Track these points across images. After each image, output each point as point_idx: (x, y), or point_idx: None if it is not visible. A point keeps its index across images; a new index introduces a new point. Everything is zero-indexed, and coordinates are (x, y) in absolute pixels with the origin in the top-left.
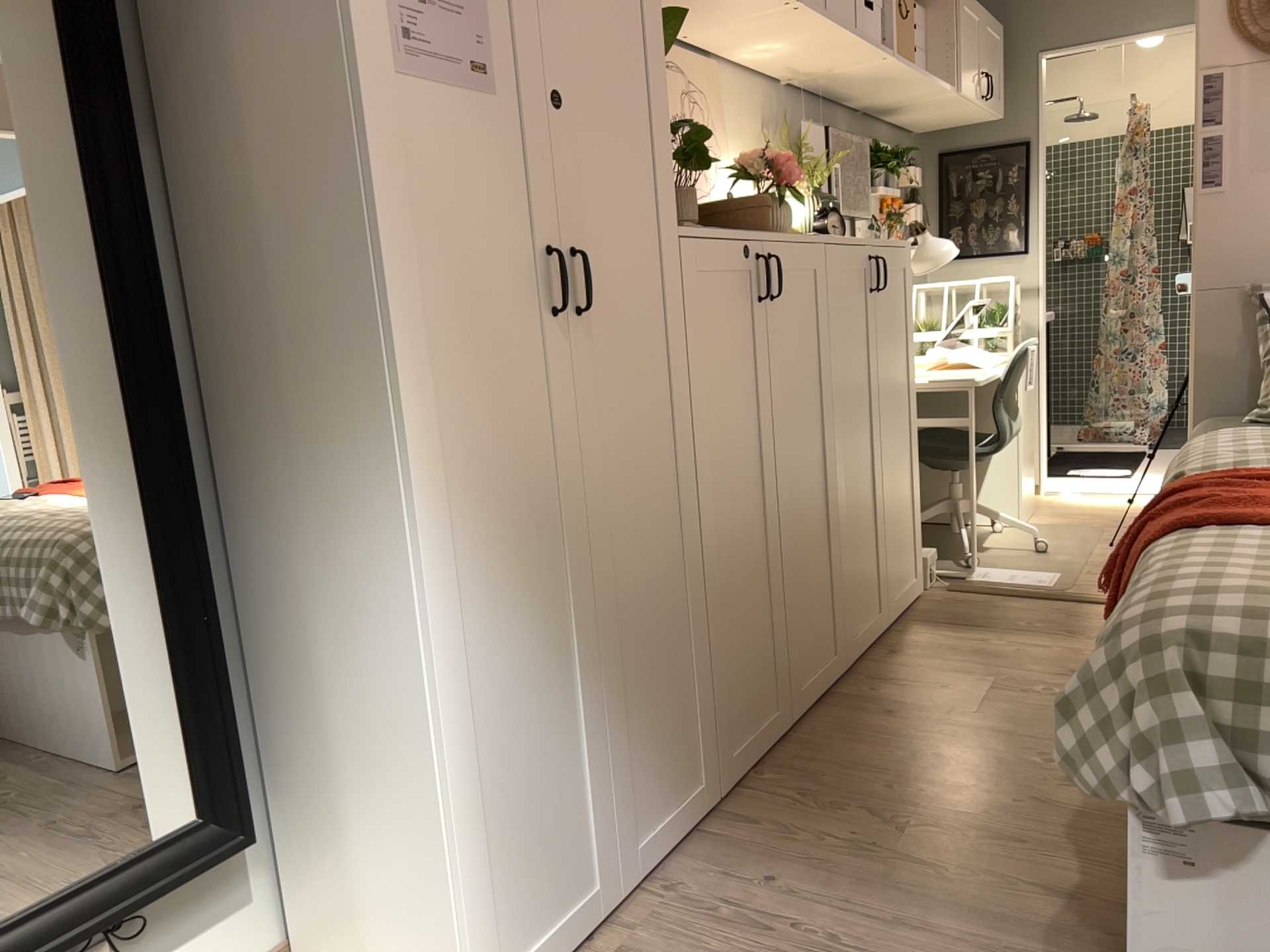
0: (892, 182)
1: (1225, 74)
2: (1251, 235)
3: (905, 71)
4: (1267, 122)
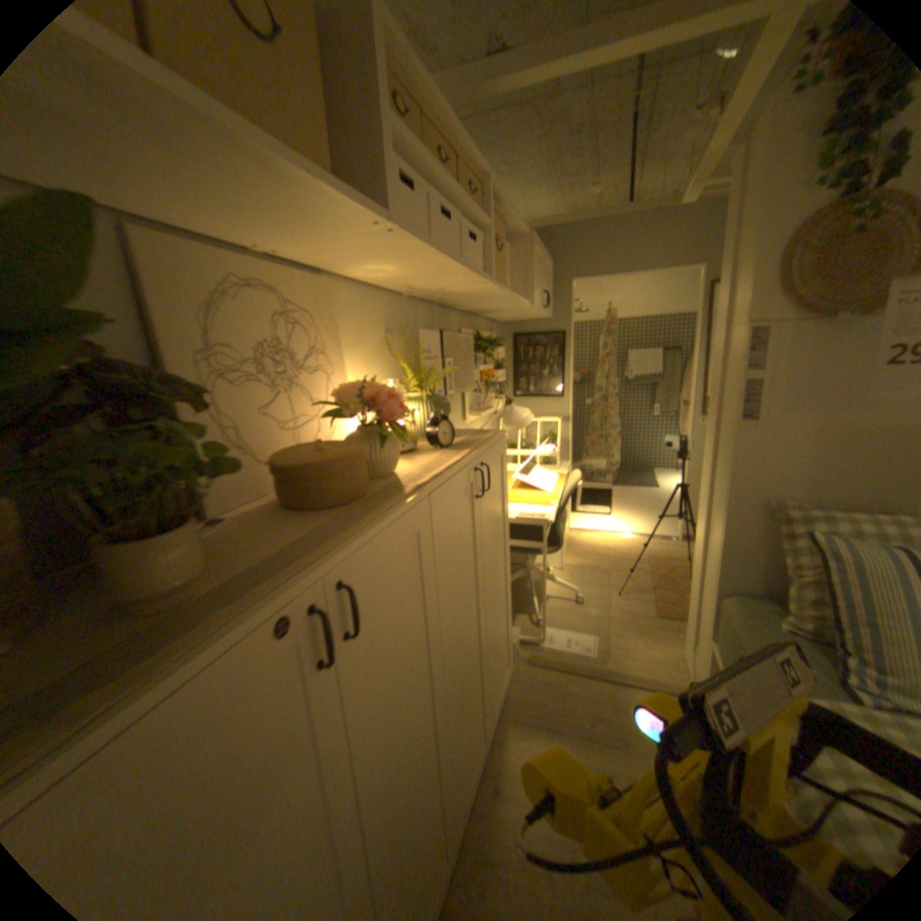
0: (490, 355)
1: (778, 322)
2: (785, 459)
3: (504, 289)
4: (811, 368)
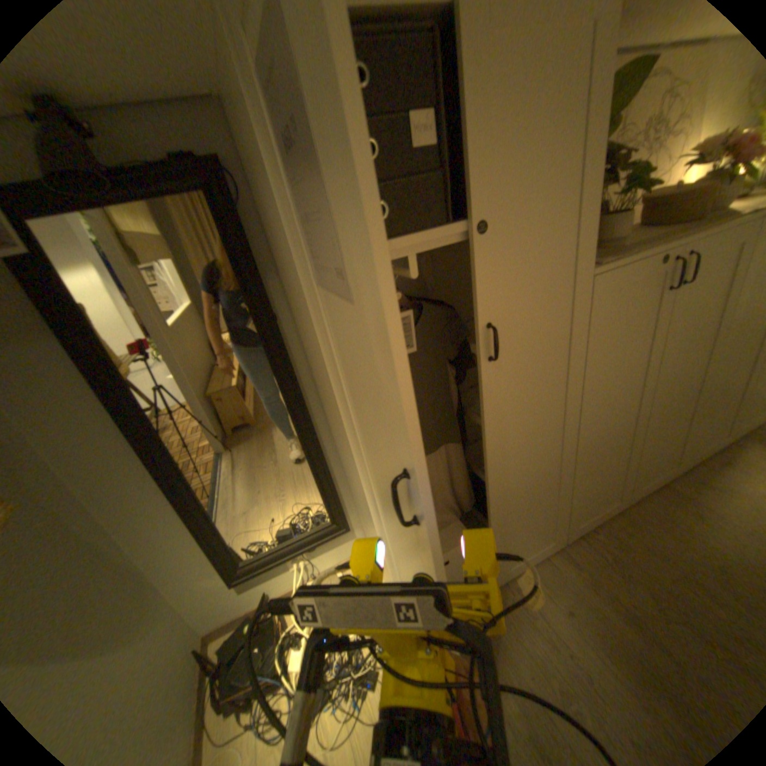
0: None
1: None
2: None
3: None
4: None
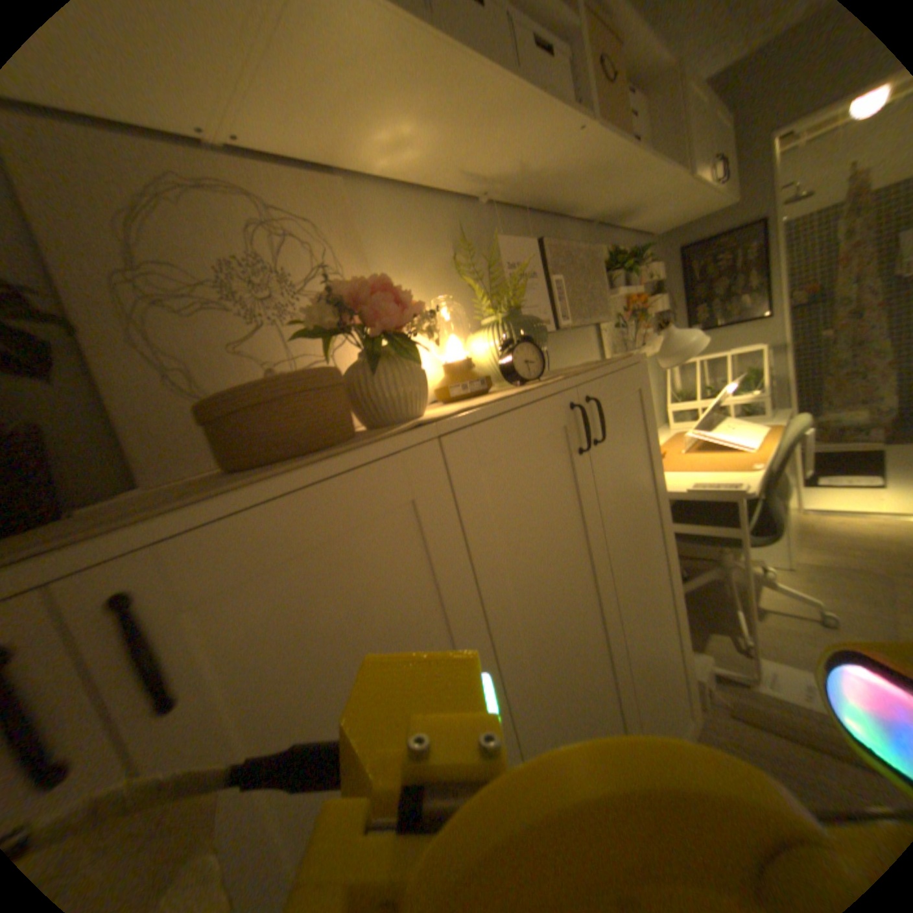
0: (640, 275)
1: None
2: None
3: (624, 136)
4: None
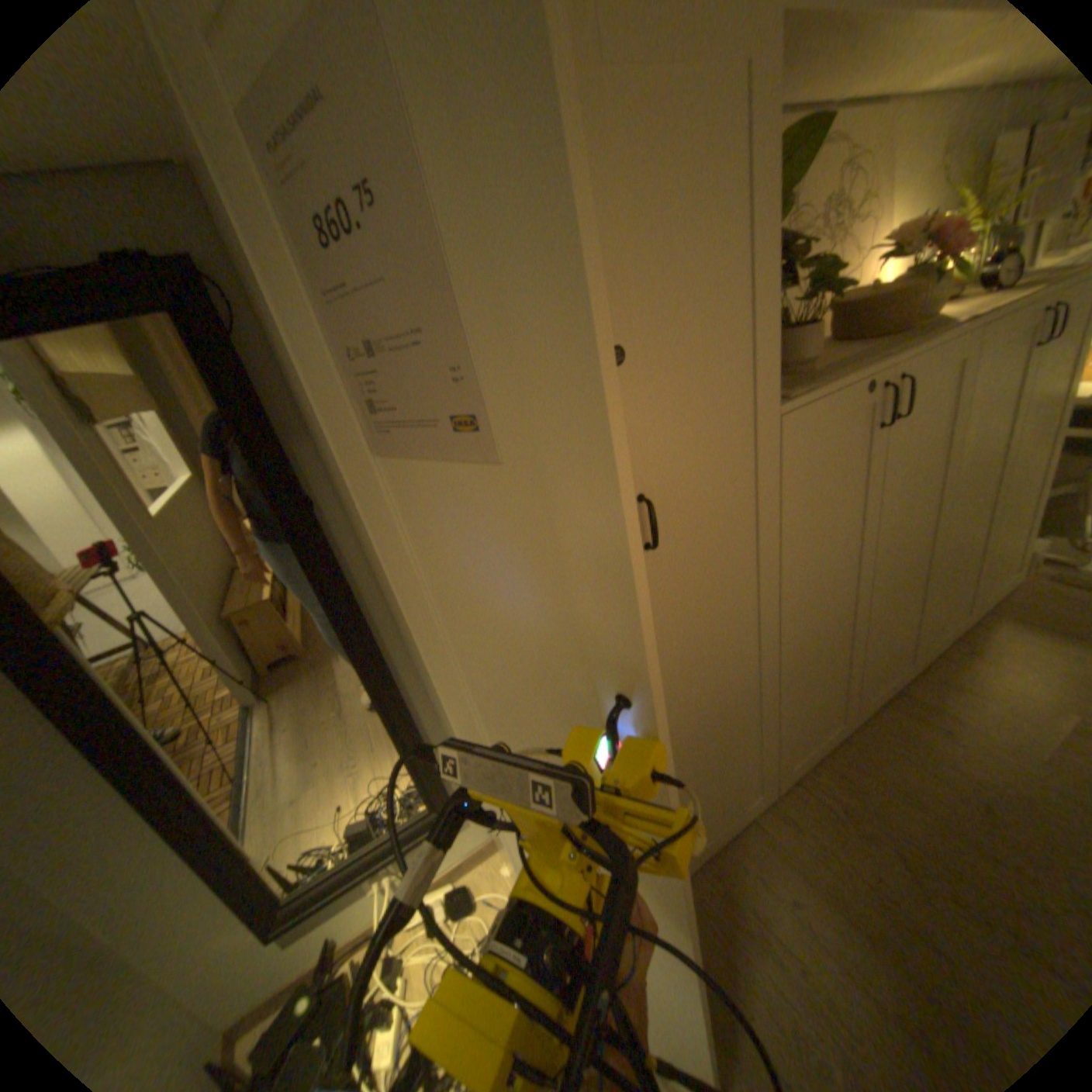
0: None
1: None
2: None
3: None
4: None
